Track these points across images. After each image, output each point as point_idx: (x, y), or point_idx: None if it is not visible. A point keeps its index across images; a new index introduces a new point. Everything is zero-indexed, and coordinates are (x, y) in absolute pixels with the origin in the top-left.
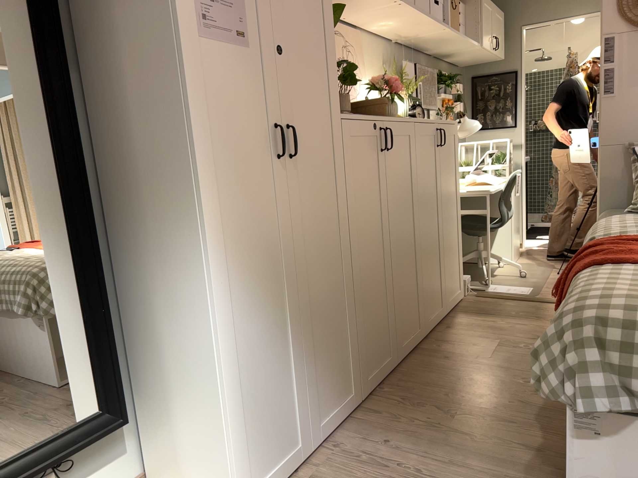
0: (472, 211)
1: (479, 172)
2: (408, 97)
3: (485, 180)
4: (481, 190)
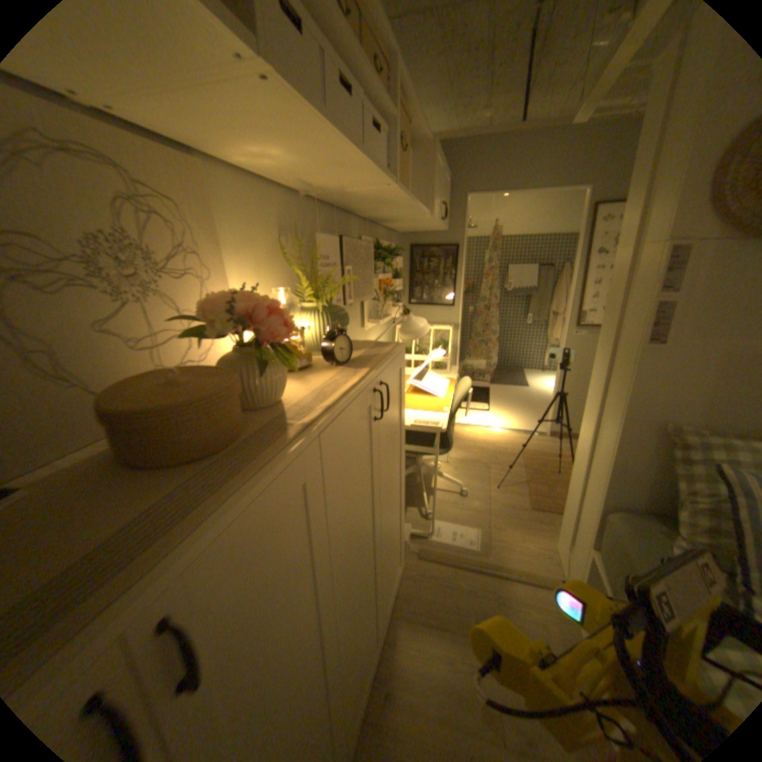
0: (419, 448)
1: (421, 370)
2: (326, 304)
3: (431, 388)
4: (433, 425)
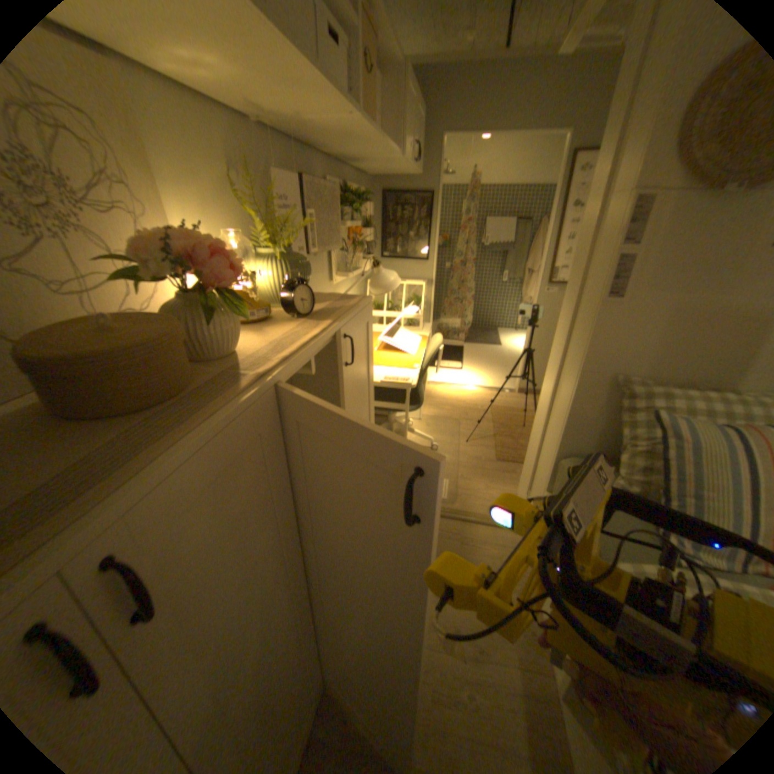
0: (390, 405)
1: (393, 327)
2: (285, 251)
3: (403, 346)
4: (402, 382)
